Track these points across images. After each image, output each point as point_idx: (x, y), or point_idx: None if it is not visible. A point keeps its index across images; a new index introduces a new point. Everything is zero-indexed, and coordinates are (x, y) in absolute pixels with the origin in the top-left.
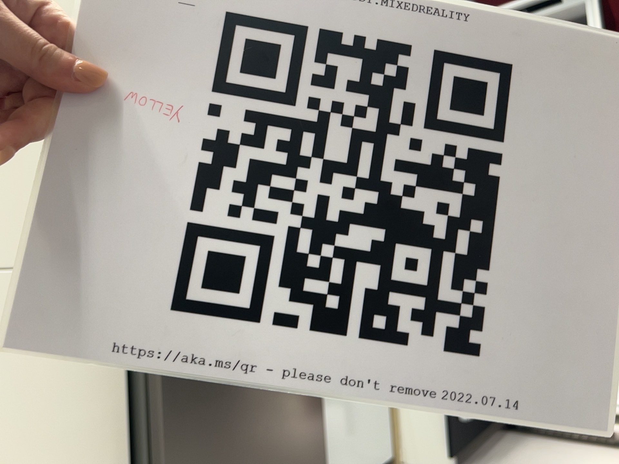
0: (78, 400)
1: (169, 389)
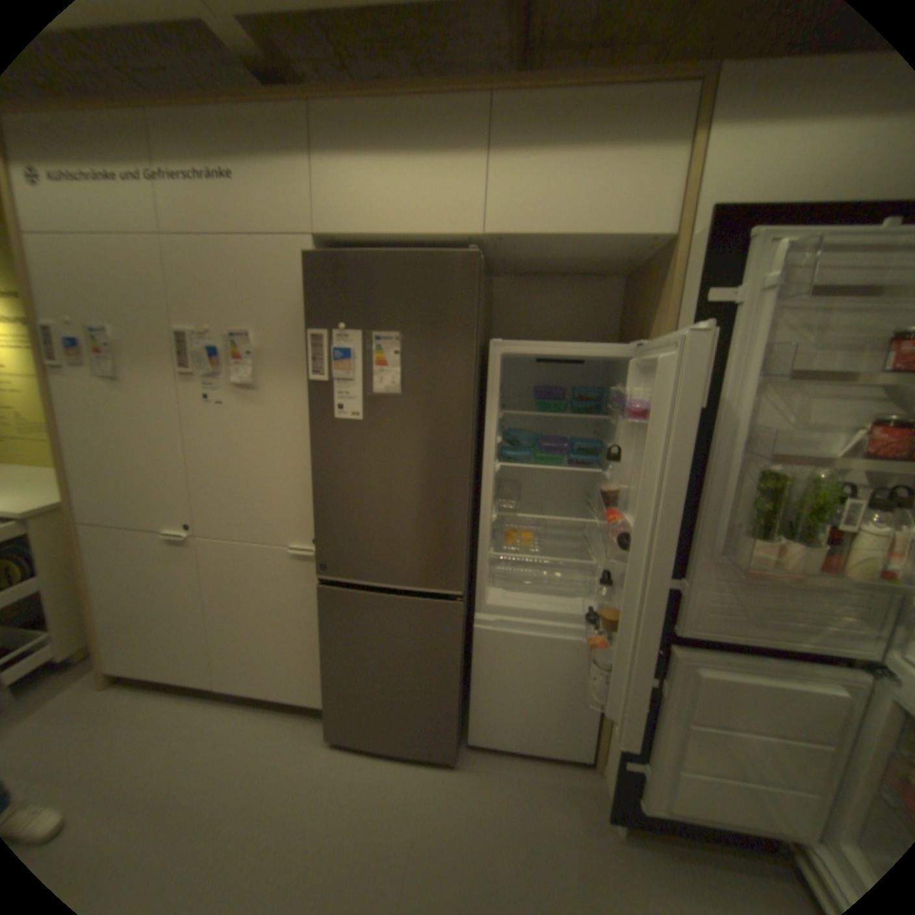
0: (302, 609)
1: (325, 629)
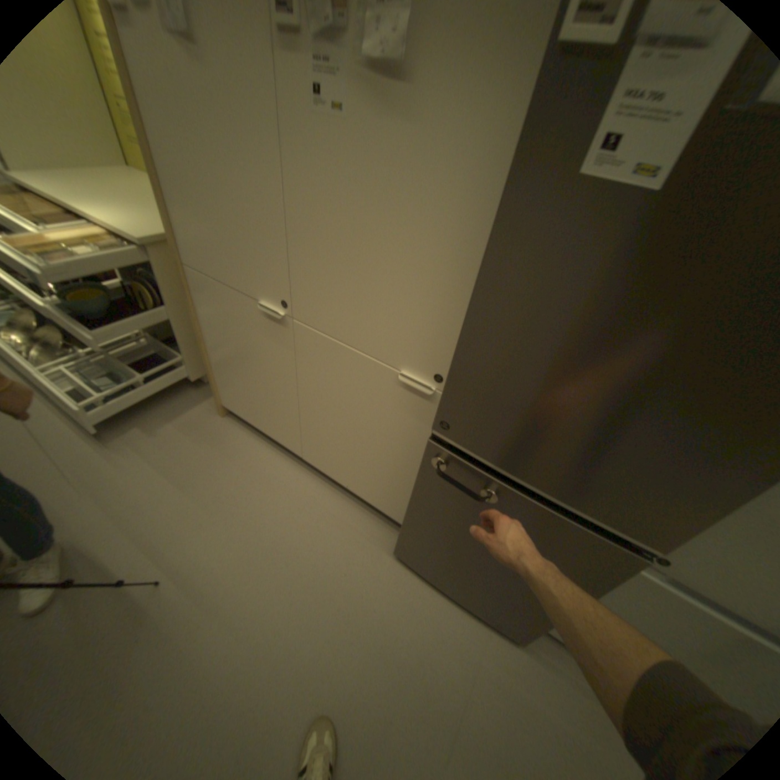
0: (400, 440)
1: (425, 484)
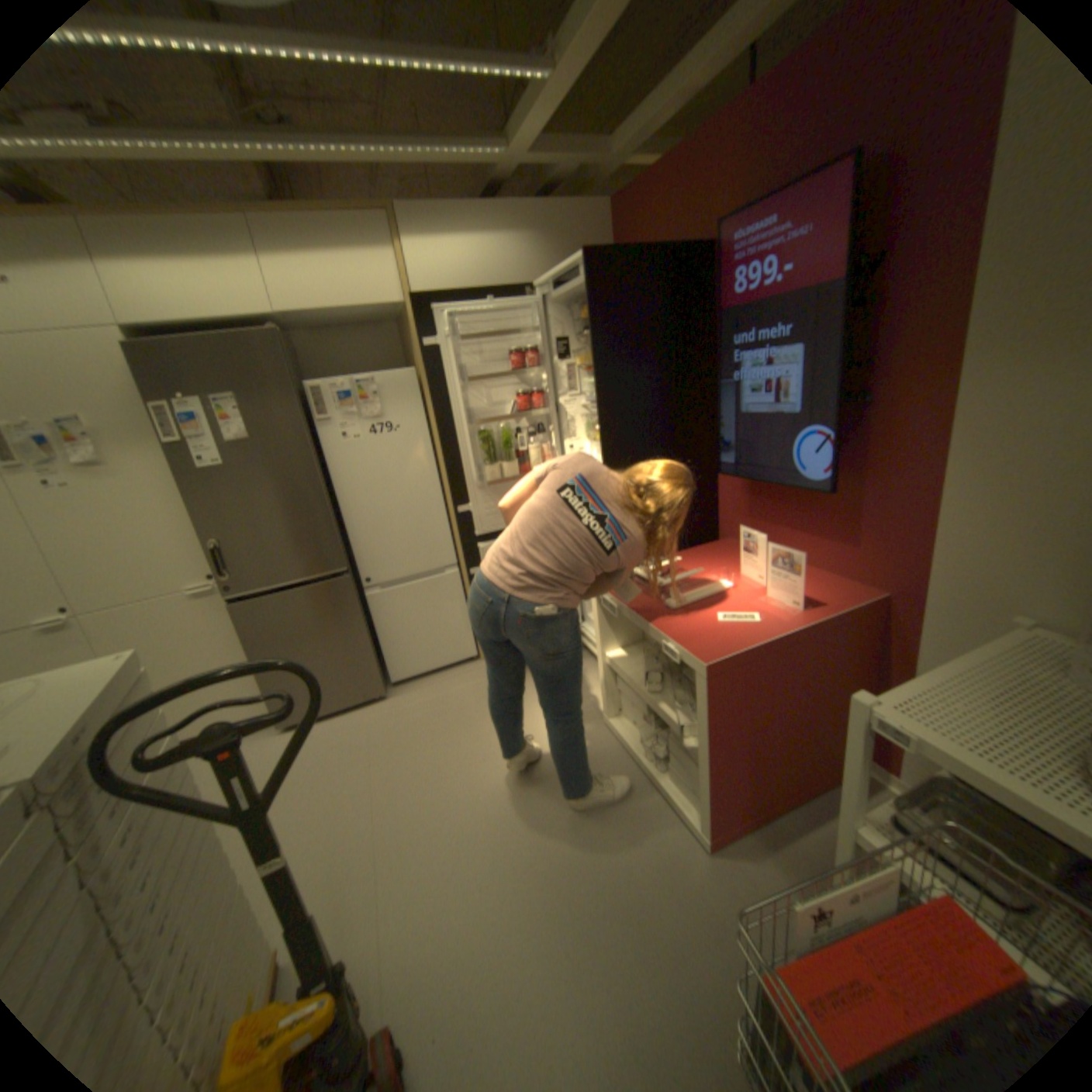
0: (217, 639)
1: (246, 639)
